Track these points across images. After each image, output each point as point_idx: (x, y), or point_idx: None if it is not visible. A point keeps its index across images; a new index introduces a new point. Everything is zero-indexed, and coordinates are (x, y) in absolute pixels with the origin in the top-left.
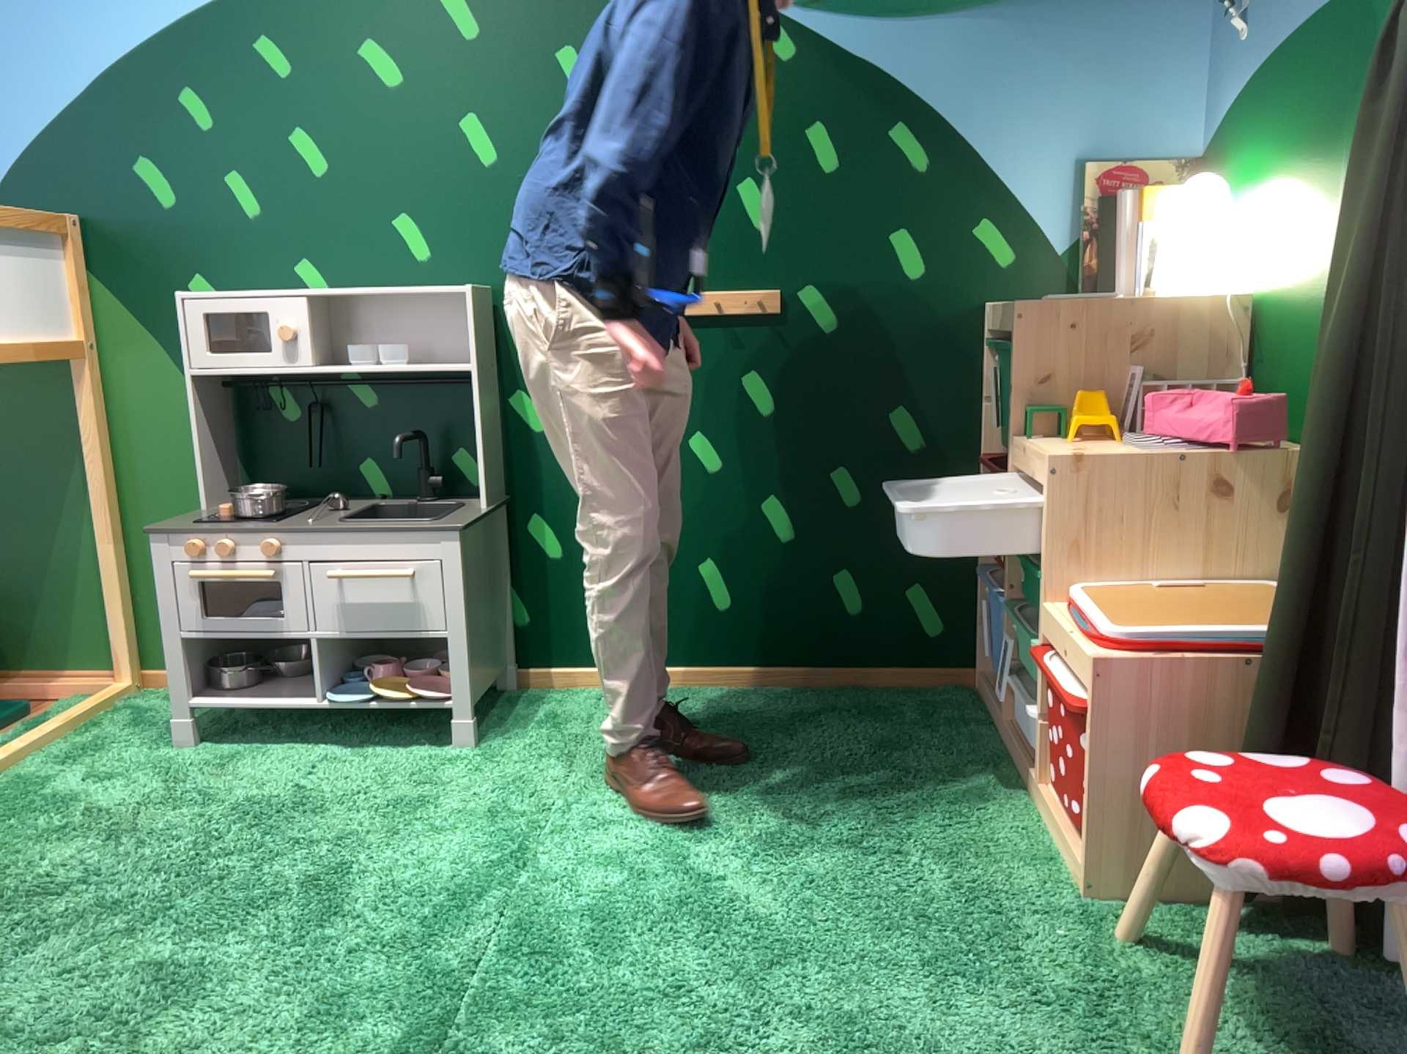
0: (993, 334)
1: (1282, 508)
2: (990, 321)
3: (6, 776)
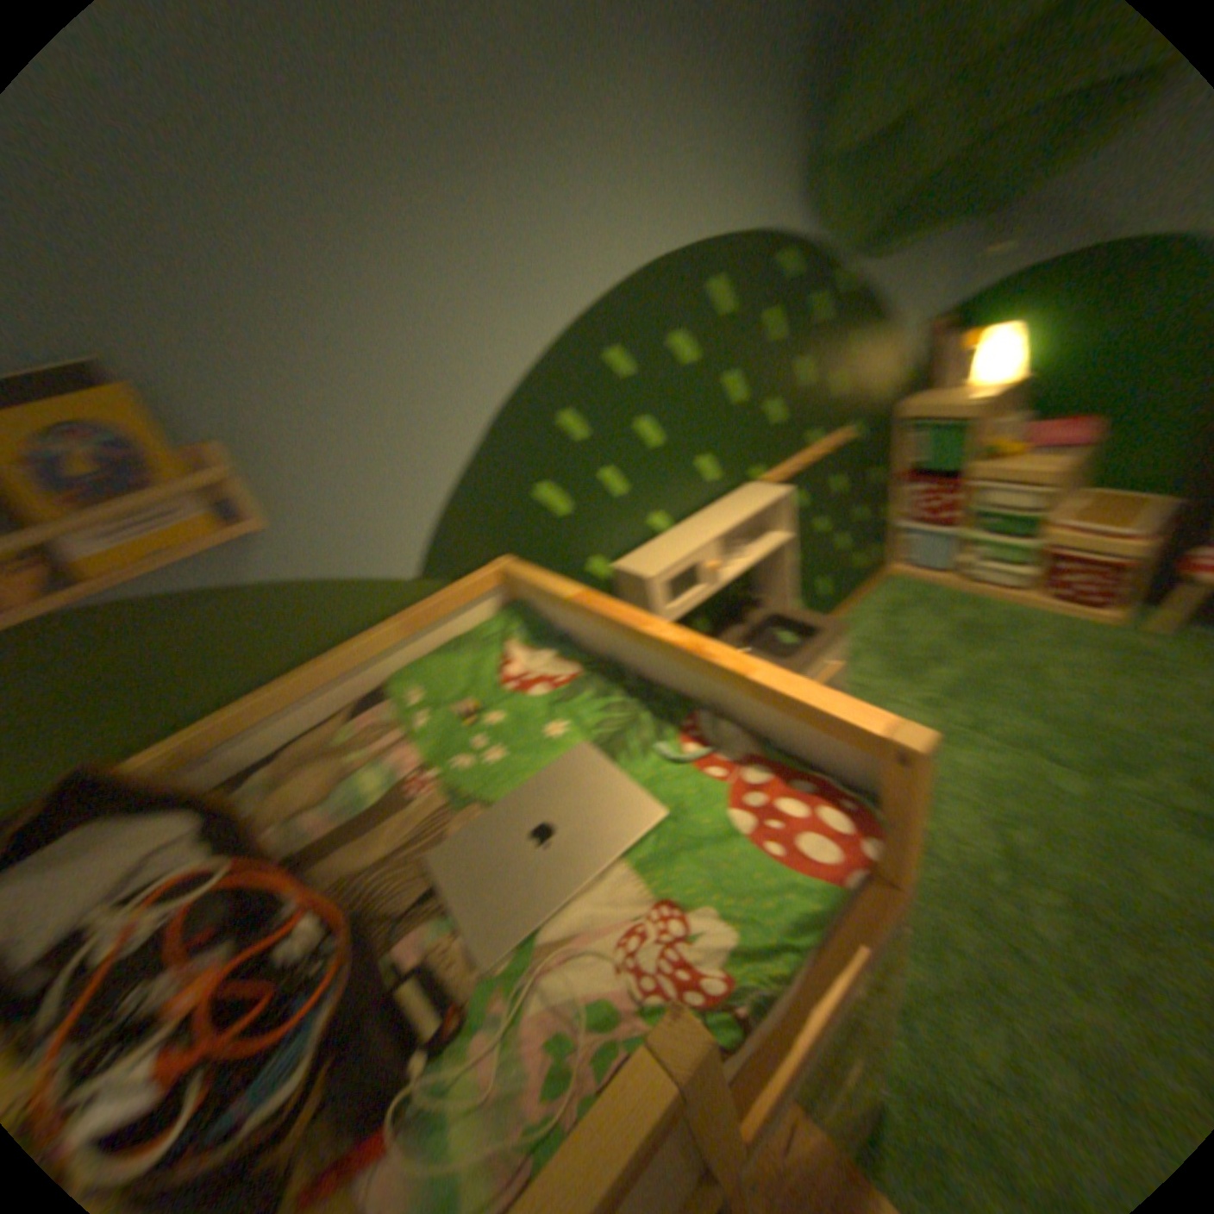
0: (908, 419)
1: (1091, 462)
2: (916, 413)
3: None
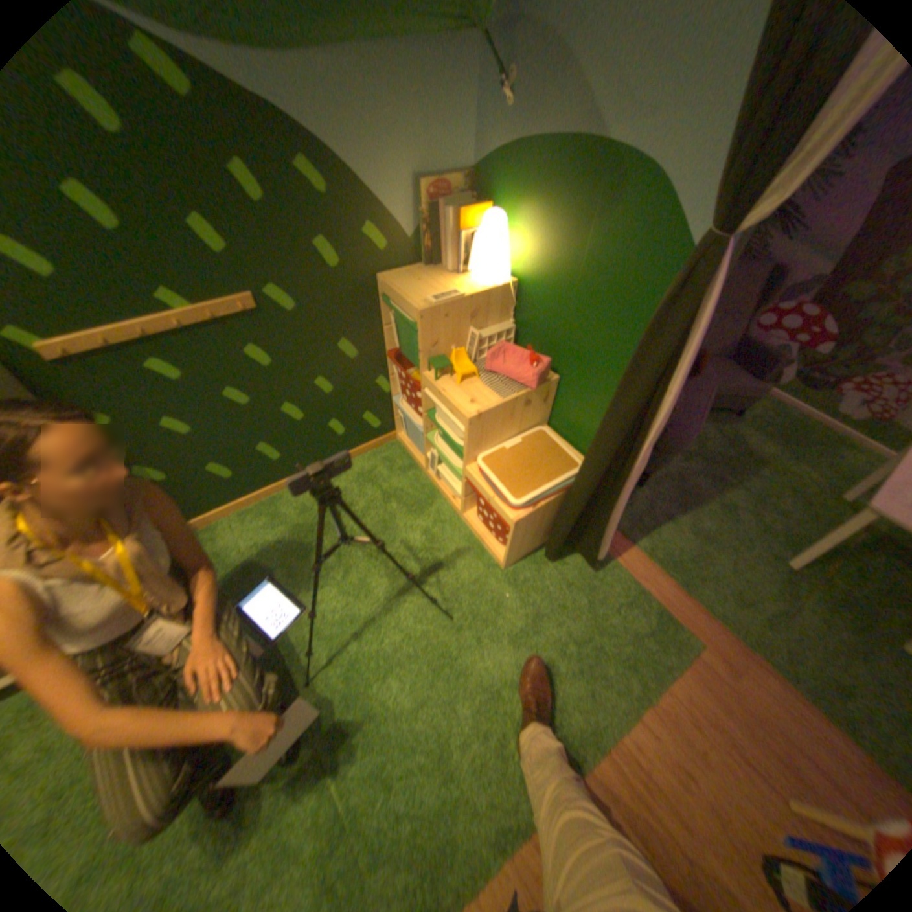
0: (386, 294)
1: (545, 403)
2: (387, 292)
3: None
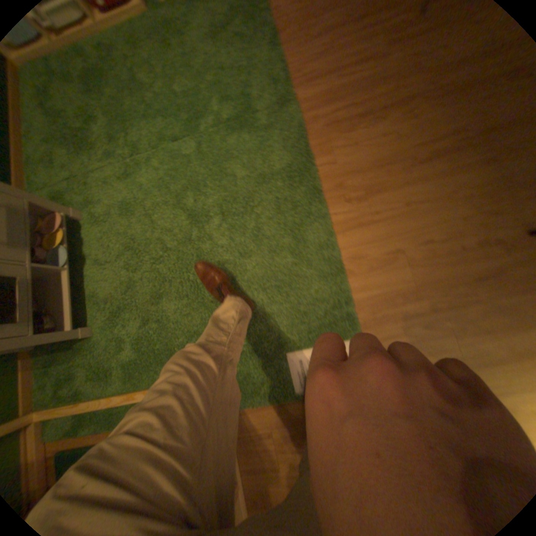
0: None
1: None
2: None
3: (122, 387)
